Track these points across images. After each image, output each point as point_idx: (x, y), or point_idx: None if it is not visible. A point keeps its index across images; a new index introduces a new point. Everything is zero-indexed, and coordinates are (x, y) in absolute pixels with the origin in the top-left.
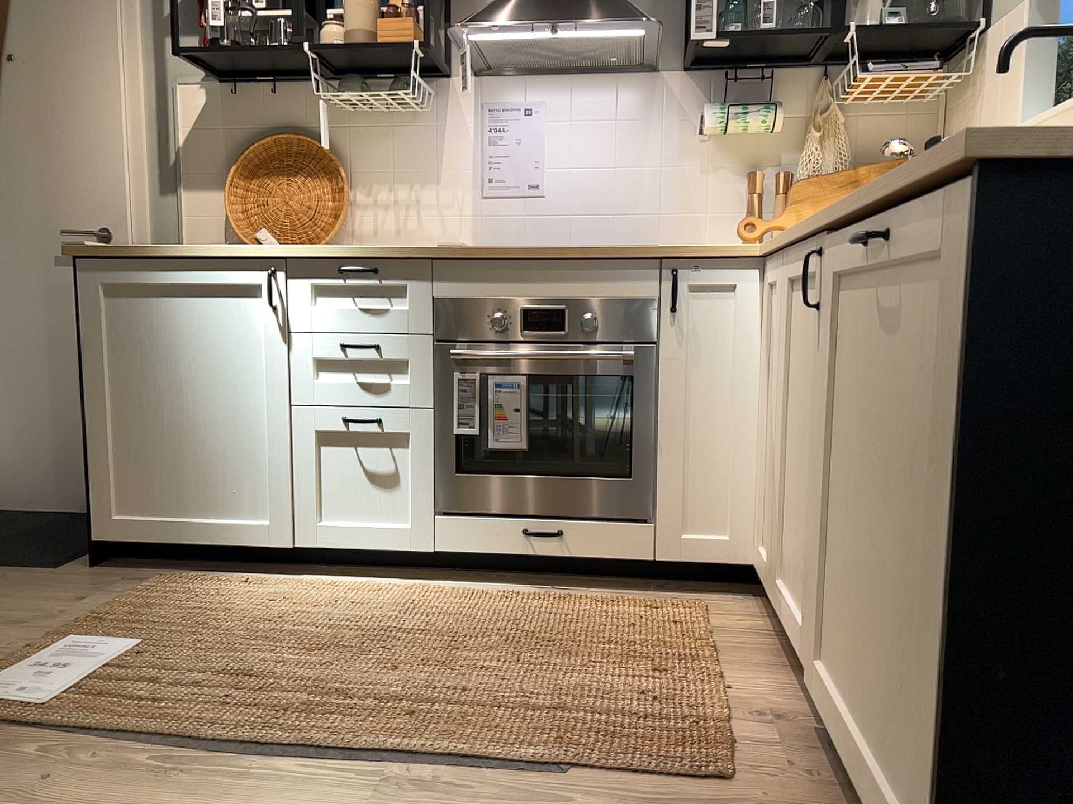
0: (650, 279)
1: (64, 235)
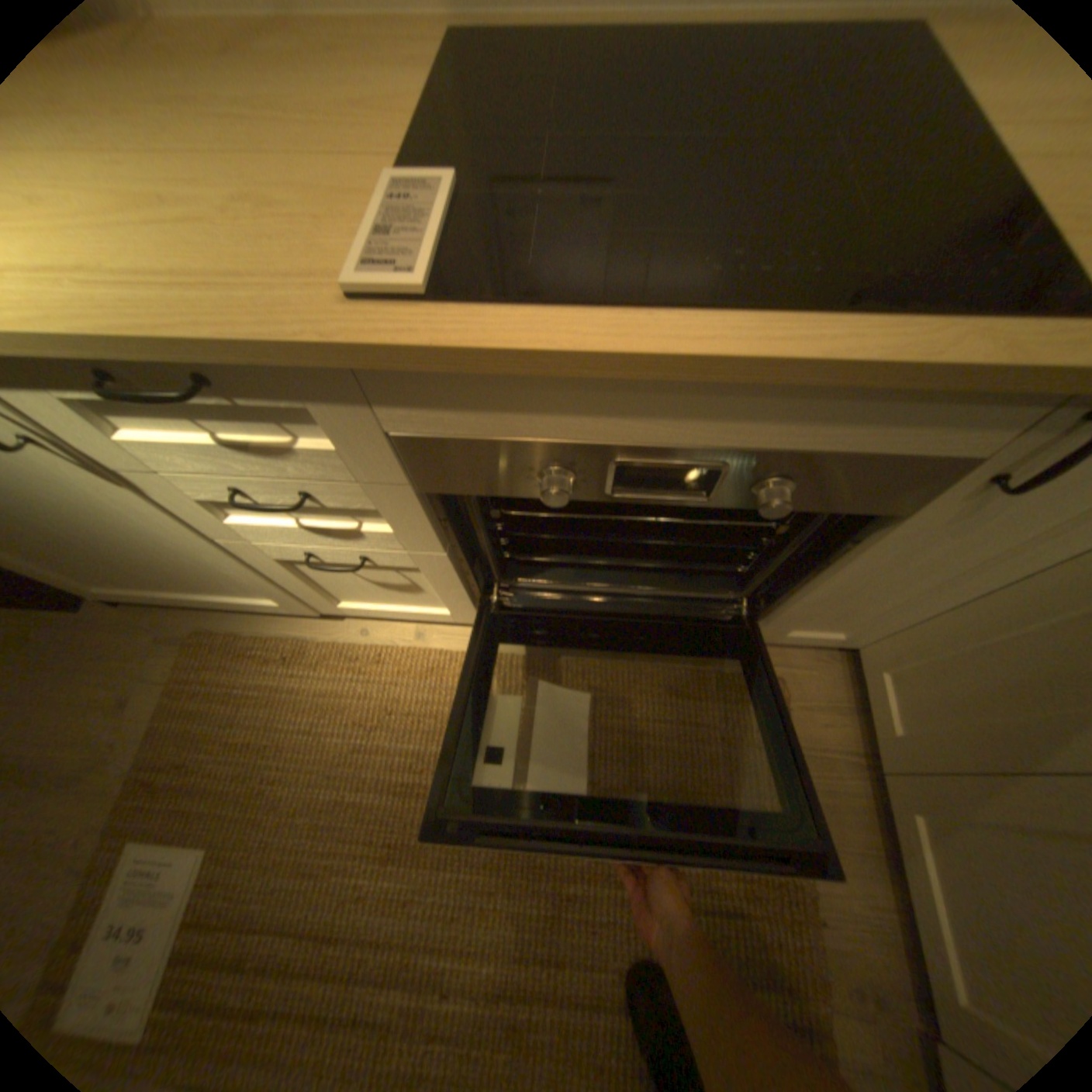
0: (994, 425)
1: None
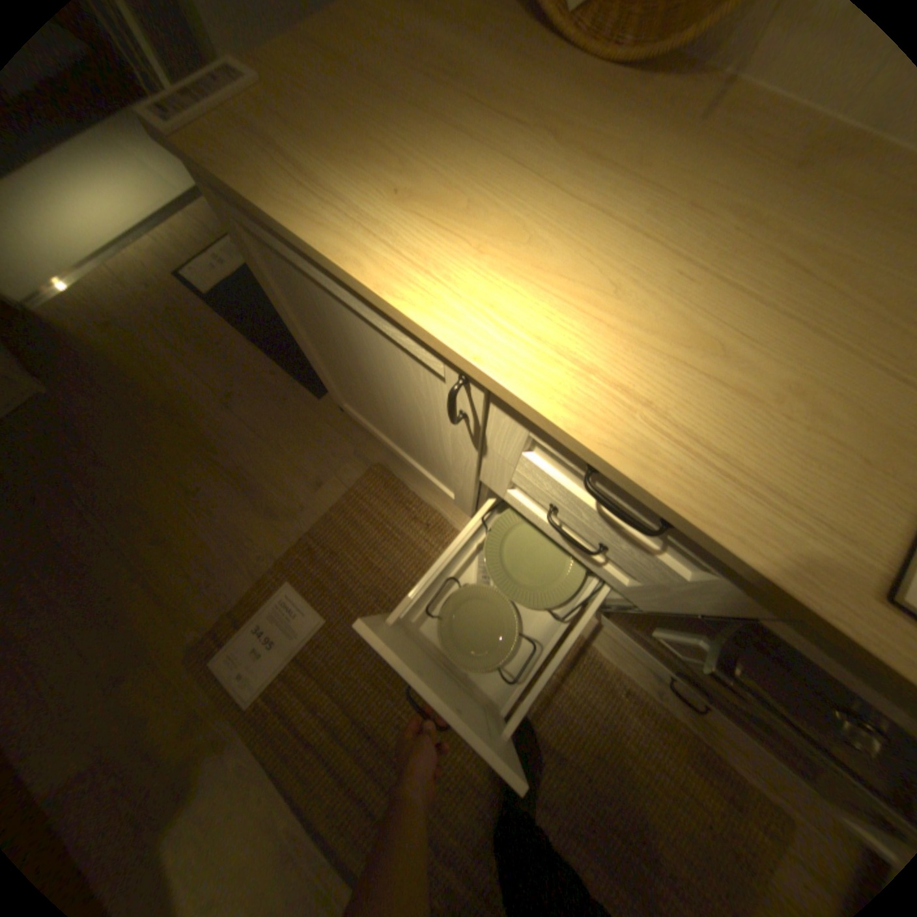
0: None
1: None
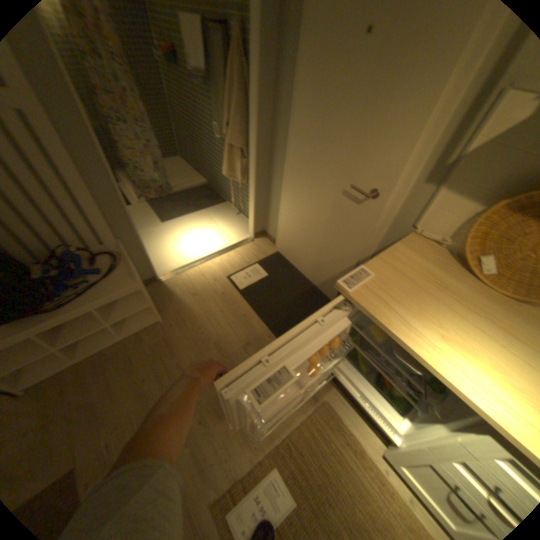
0: None
1: (354, 188)
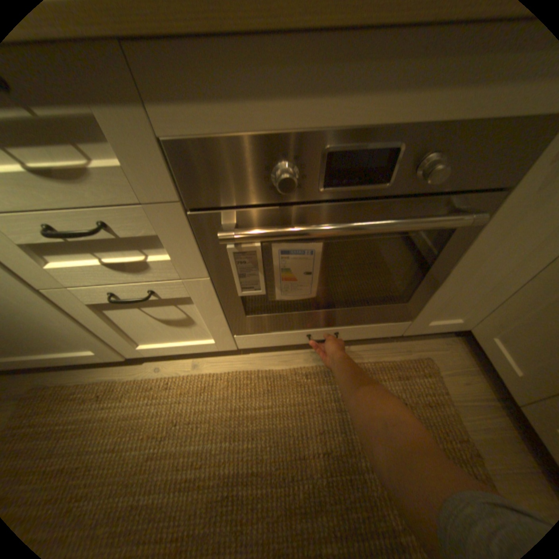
0: None
1: None
